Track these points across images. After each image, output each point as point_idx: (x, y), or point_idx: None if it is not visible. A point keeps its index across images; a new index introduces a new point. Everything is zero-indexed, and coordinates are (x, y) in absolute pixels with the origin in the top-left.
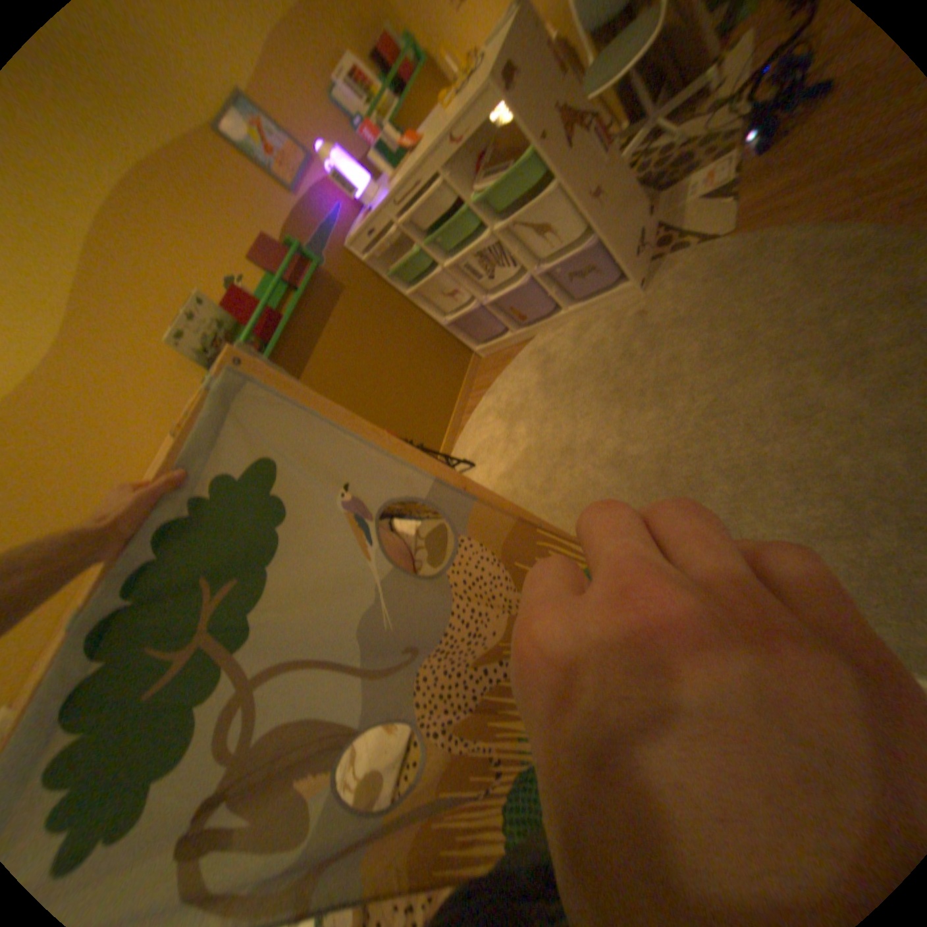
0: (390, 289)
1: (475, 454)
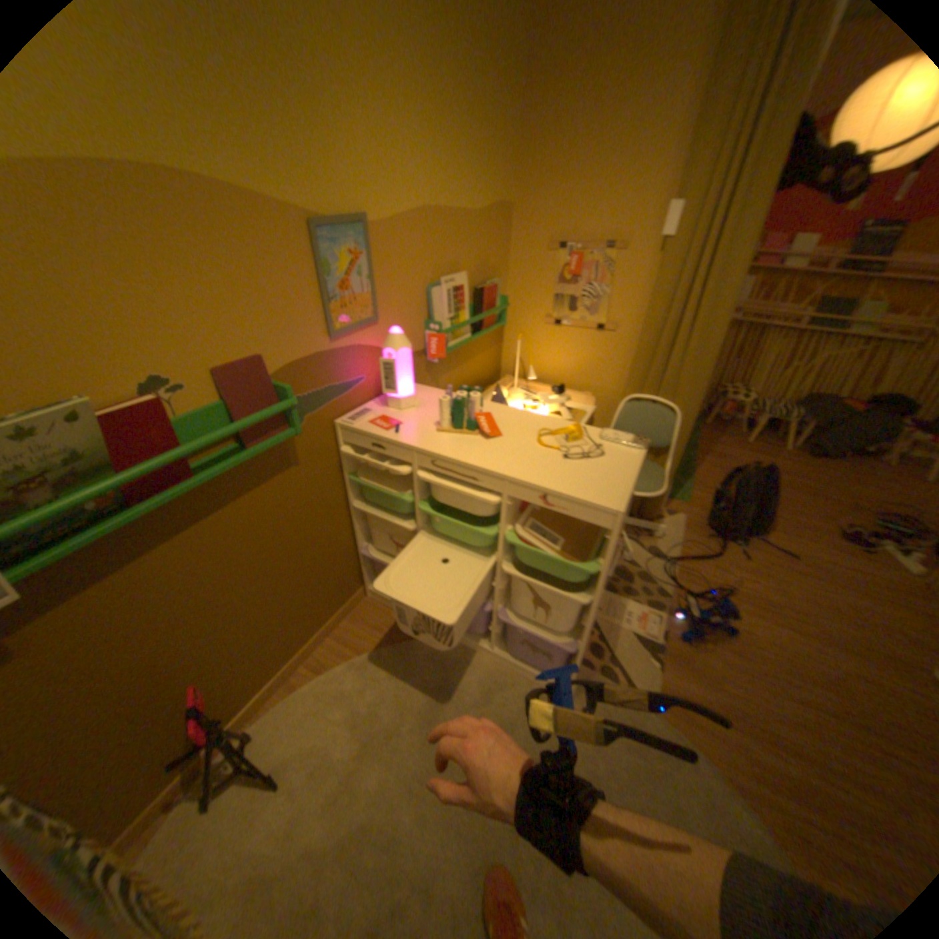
0: (340, 489)
1: (286, 765)
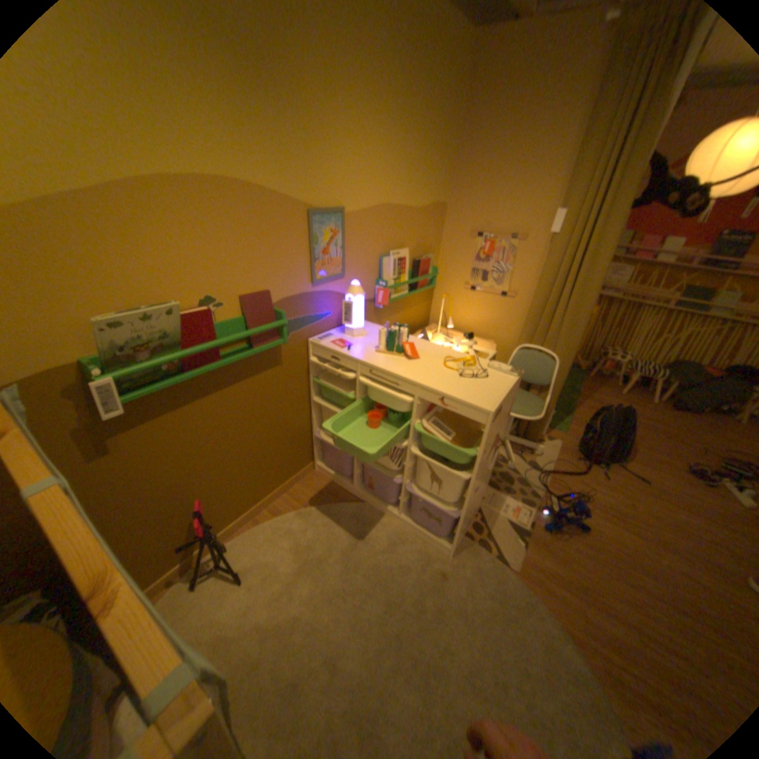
0: (305, 387)
1: (247, 570)
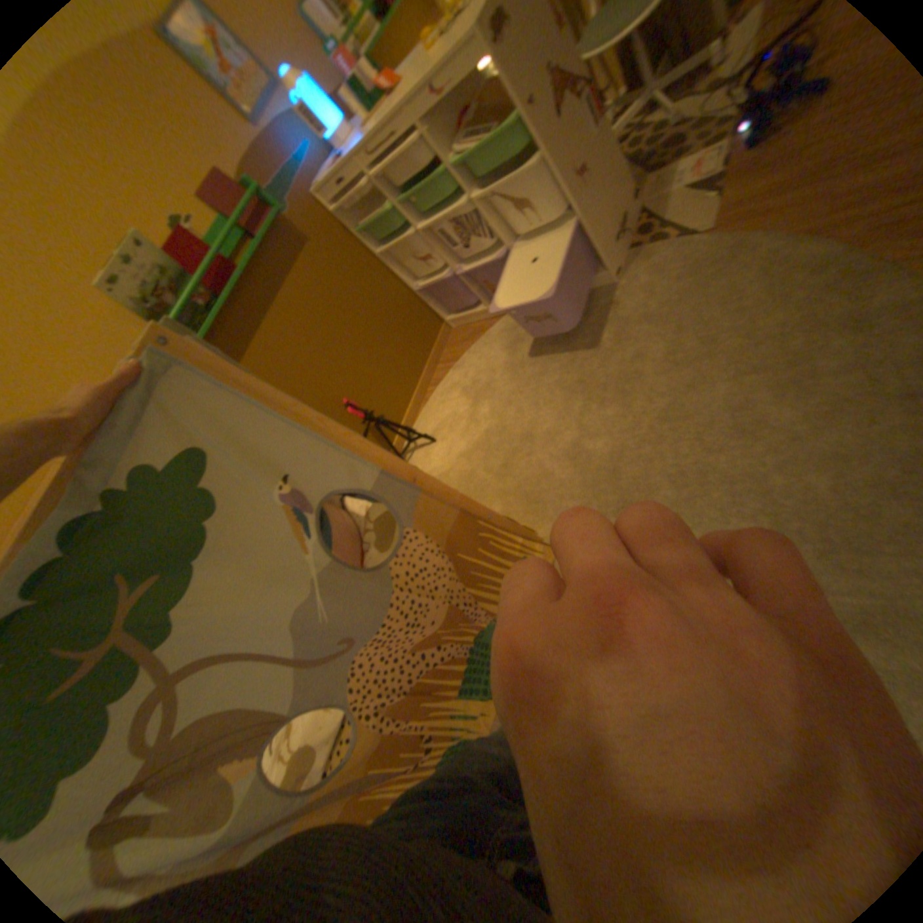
0: (359, 246)
1: (437, 429)
